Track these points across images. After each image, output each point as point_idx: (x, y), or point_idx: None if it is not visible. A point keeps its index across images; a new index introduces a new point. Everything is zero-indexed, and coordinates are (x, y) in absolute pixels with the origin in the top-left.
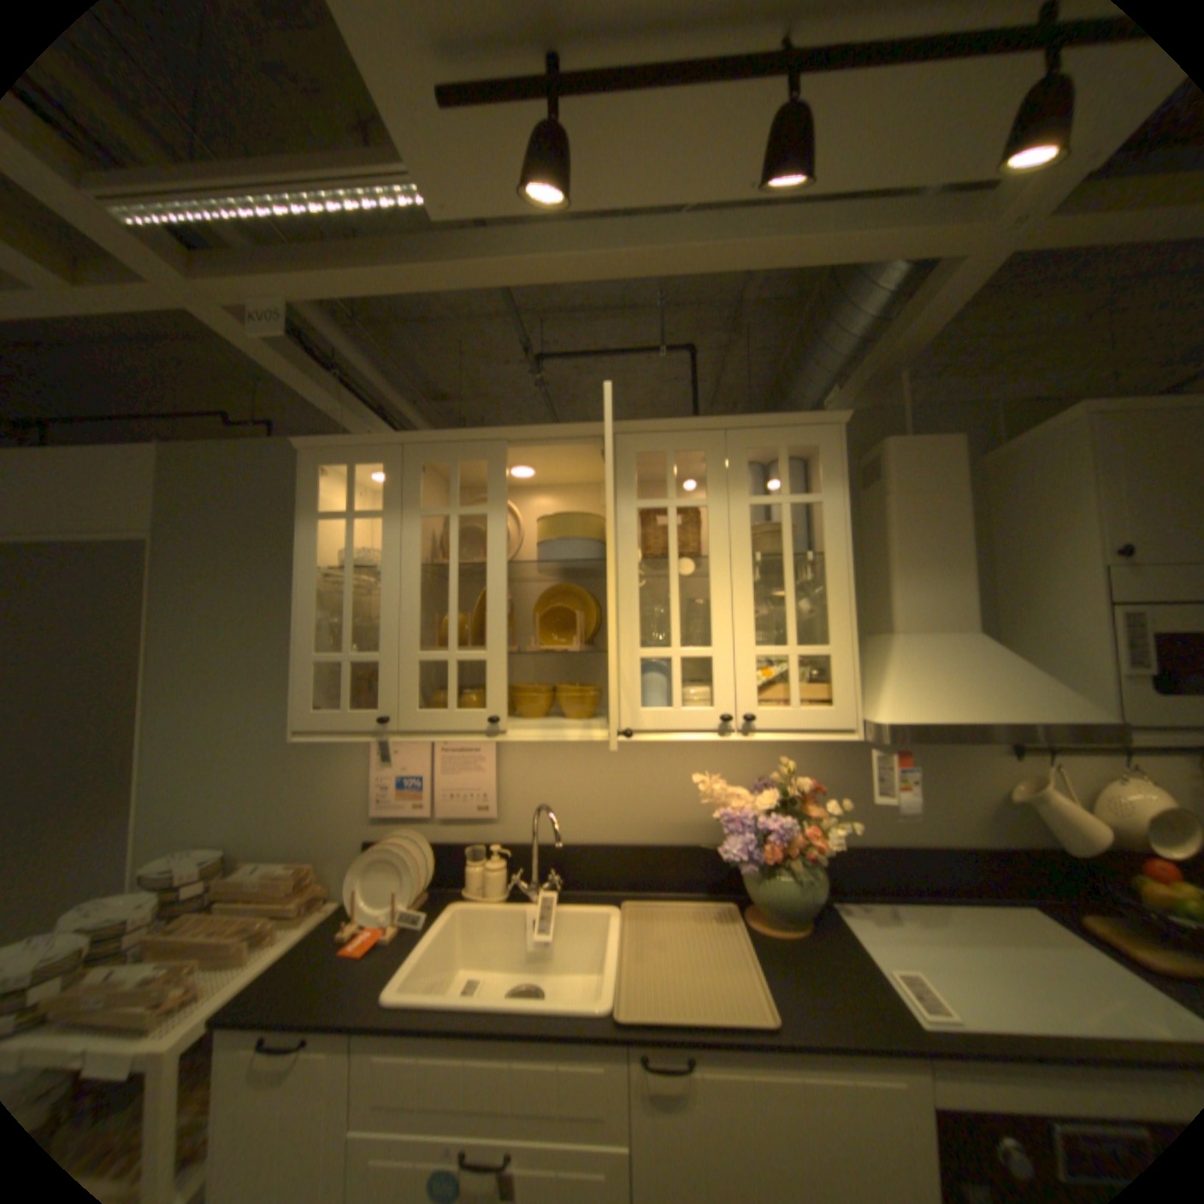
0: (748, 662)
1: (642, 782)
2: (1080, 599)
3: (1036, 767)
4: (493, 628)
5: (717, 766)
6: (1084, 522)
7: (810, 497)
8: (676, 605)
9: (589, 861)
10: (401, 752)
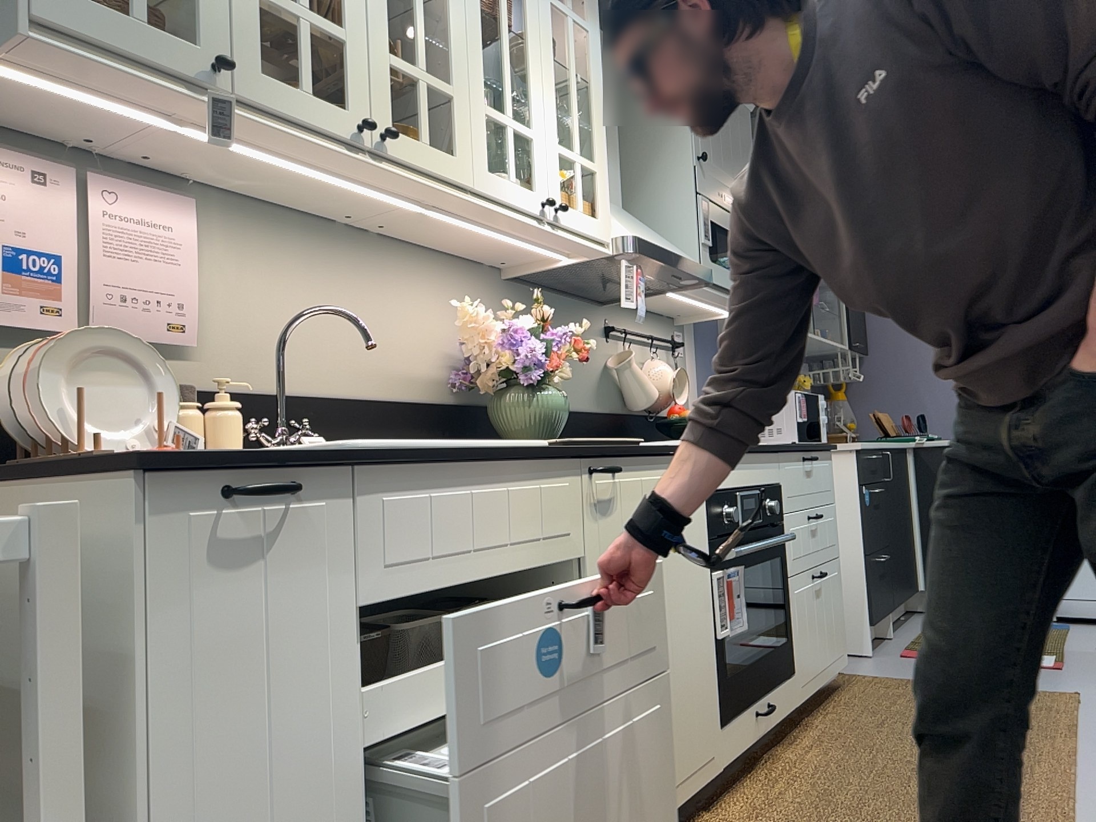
0: (555, 155)
1: (370, 319)
2: (674, 192)
3: (616, 346)
4: (351, 0)
5: (437, 312)
6: (680, 134)
7: (583, 22)
8: (509, 71)
9: (320, 416)
10: (13, 198)
